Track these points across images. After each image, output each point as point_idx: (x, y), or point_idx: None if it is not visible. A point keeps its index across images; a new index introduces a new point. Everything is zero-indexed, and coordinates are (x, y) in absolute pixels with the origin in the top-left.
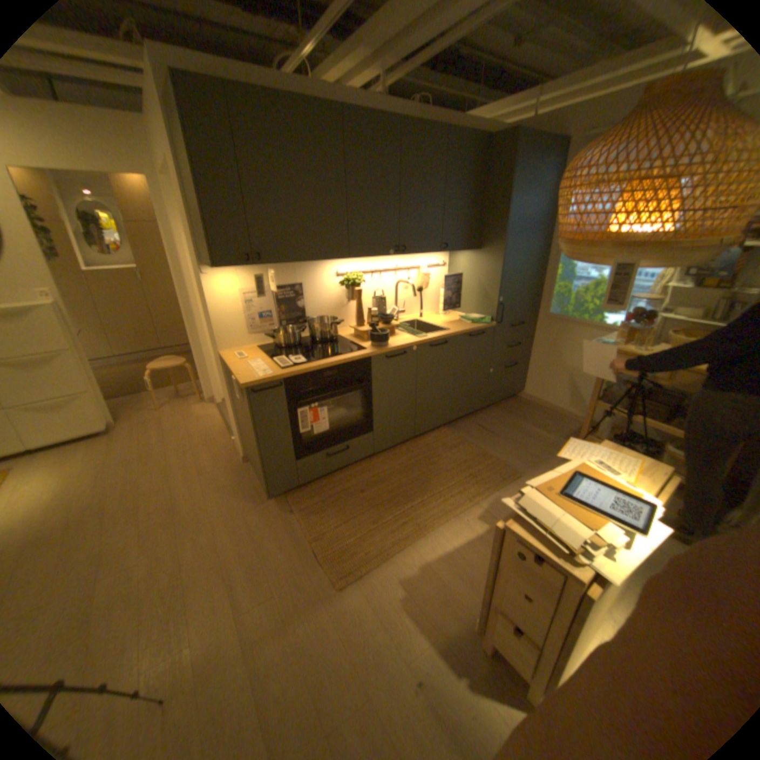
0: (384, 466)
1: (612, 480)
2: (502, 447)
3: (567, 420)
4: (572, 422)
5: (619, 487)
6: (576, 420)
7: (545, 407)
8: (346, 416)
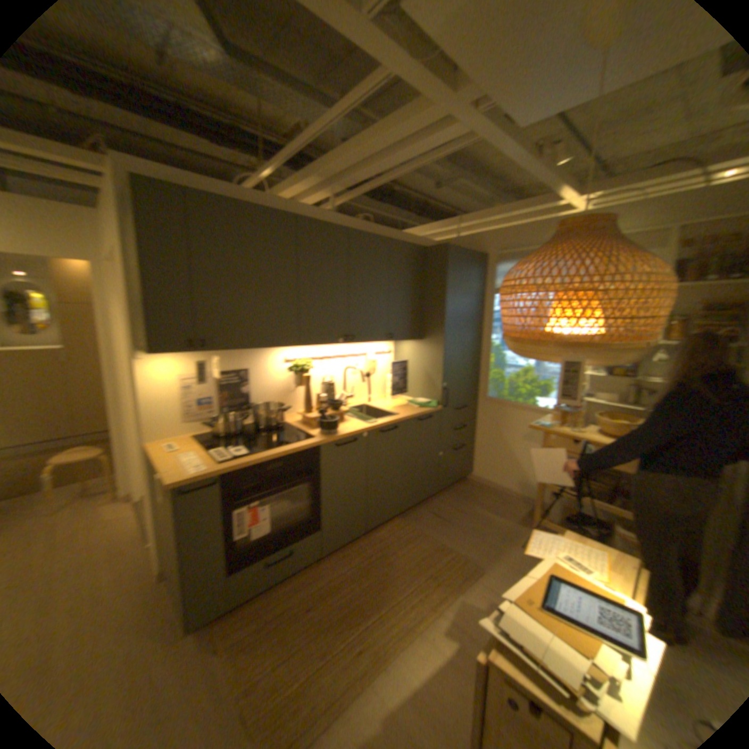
0: (333, 573)
1: (587, 582)
2: (459, 538)
3: (517, 502)
4: (522, 504)
5: (597, 591)
6: (525, 502)
7: (494, 489)
8: (289, 515)
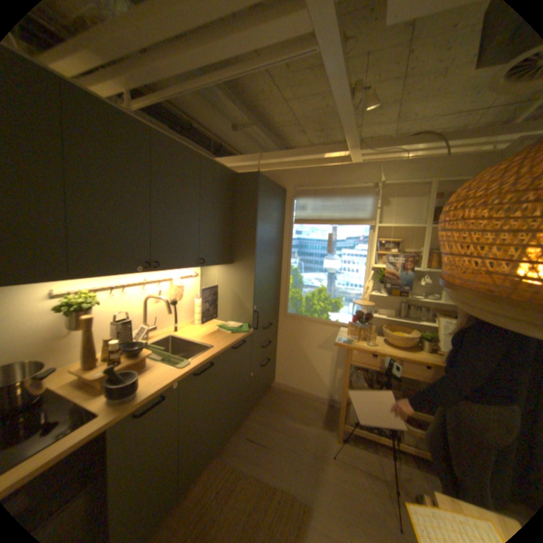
0: None
1: None
2: (279, 464)
3: (315, 403)
4: (319, 405)
5: None
6: (321, 402)
7: (294, 393)
8: None
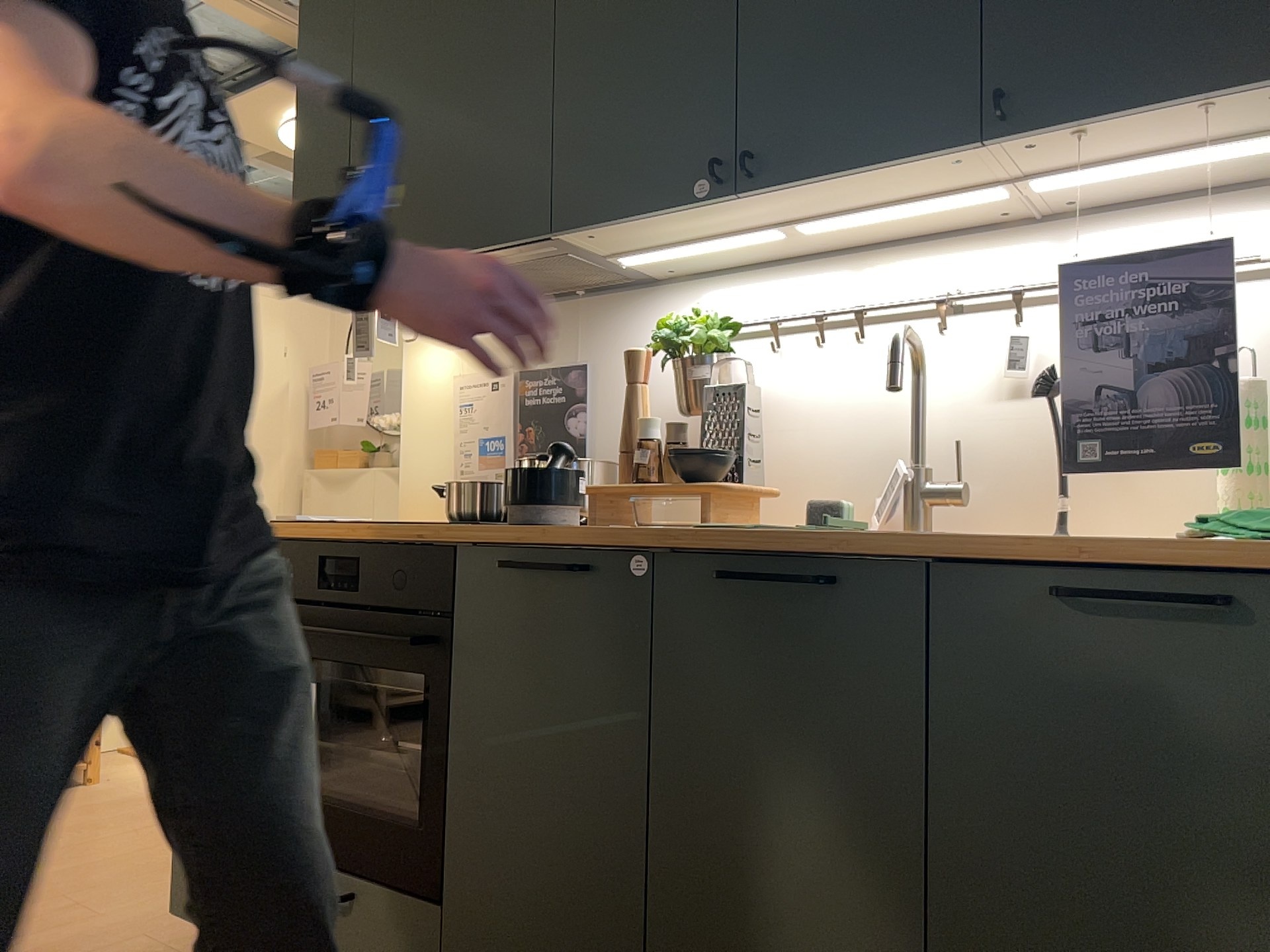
0: None
1: None
2: None
3: None
4: None
5: None
6: None
7: None
8: (401, 780)
